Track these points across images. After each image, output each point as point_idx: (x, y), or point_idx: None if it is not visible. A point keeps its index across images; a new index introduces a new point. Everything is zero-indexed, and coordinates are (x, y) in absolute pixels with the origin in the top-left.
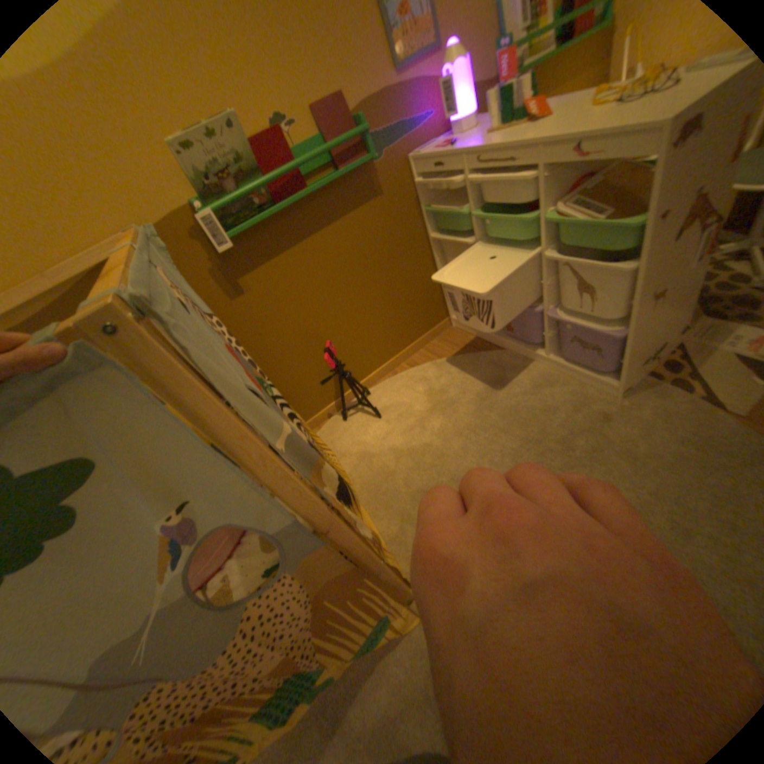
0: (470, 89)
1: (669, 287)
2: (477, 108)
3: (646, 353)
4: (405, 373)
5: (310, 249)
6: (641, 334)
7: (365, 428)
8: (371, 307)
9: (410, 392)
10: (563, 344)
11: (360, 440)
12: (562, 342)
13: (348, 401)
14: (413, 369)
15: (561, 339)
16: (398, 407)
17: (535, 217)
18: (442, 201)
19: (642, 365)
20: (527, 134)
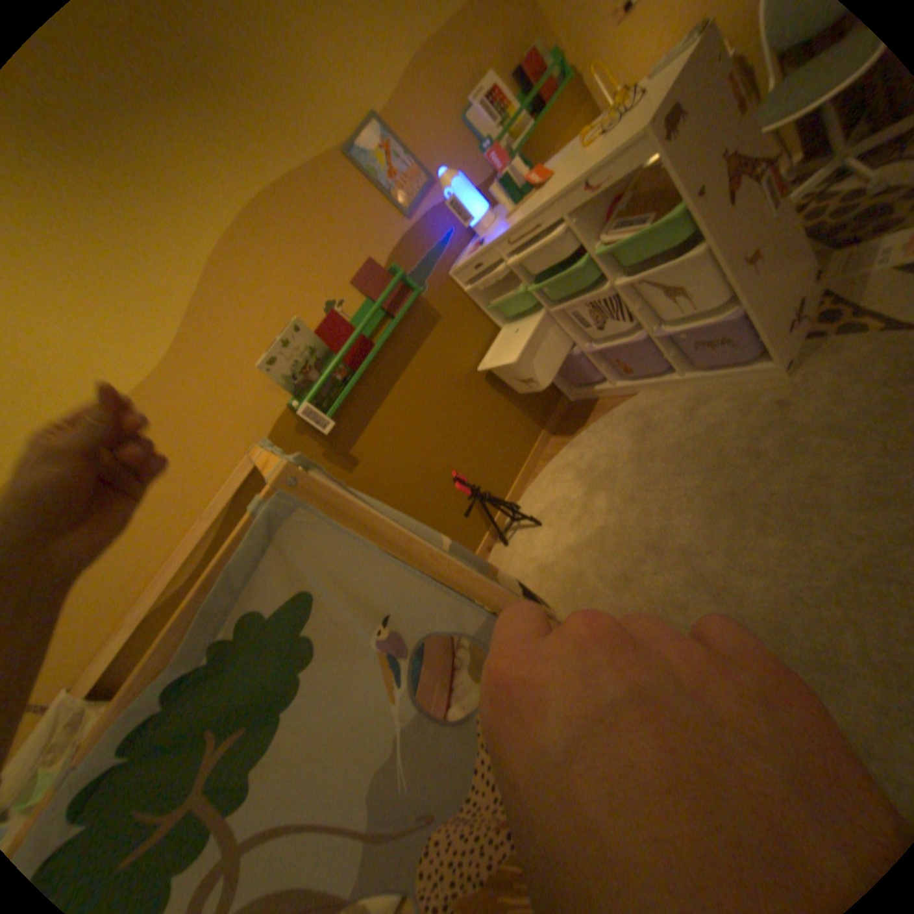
0: (477, 193)
1: (763, 245)
2: (492, 203)
3: (787, 318)
4: (547, 470)
5: (401, 394)
6: (764, 303)
7: (532, 543)
8: (481, 420)
9: (561, 485)
10: (695, 357)
11: (533, 557)
12: (693, 355)
13: (502, 524)
14: (553, 462)
15: (690, 353)
16: (556, 505)
17: (592, 258)
18: (499, 293)
19: (792, 332)
20: (541, 199)
